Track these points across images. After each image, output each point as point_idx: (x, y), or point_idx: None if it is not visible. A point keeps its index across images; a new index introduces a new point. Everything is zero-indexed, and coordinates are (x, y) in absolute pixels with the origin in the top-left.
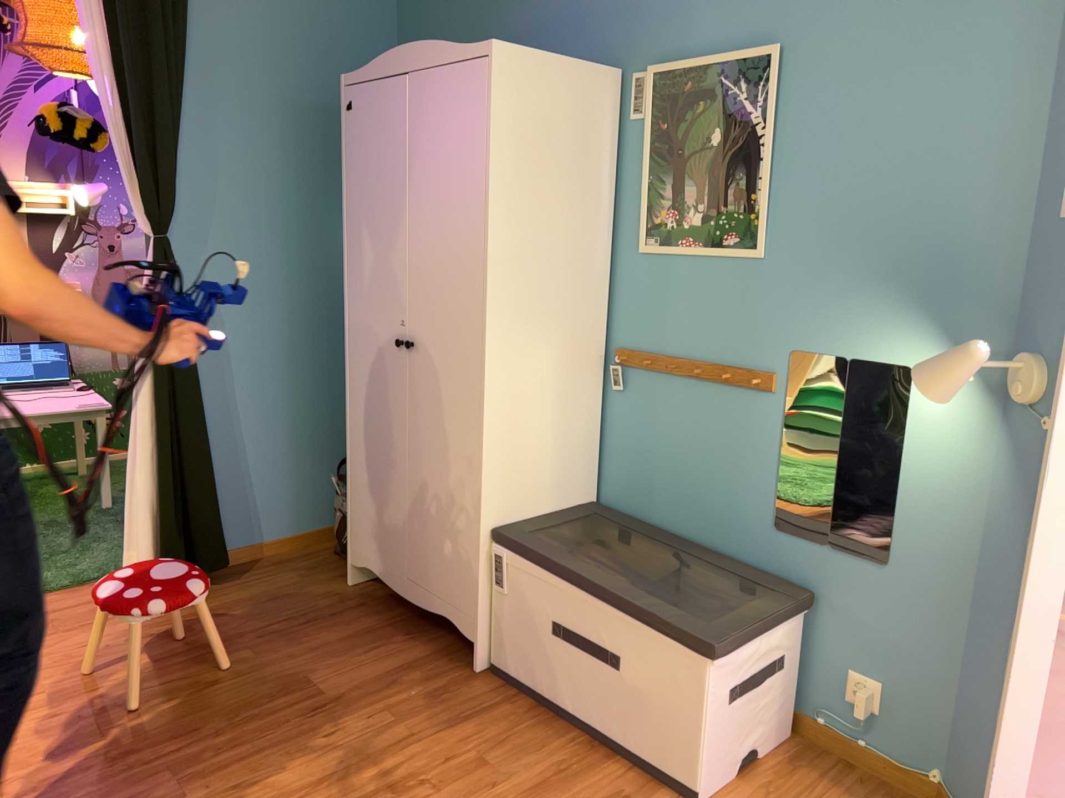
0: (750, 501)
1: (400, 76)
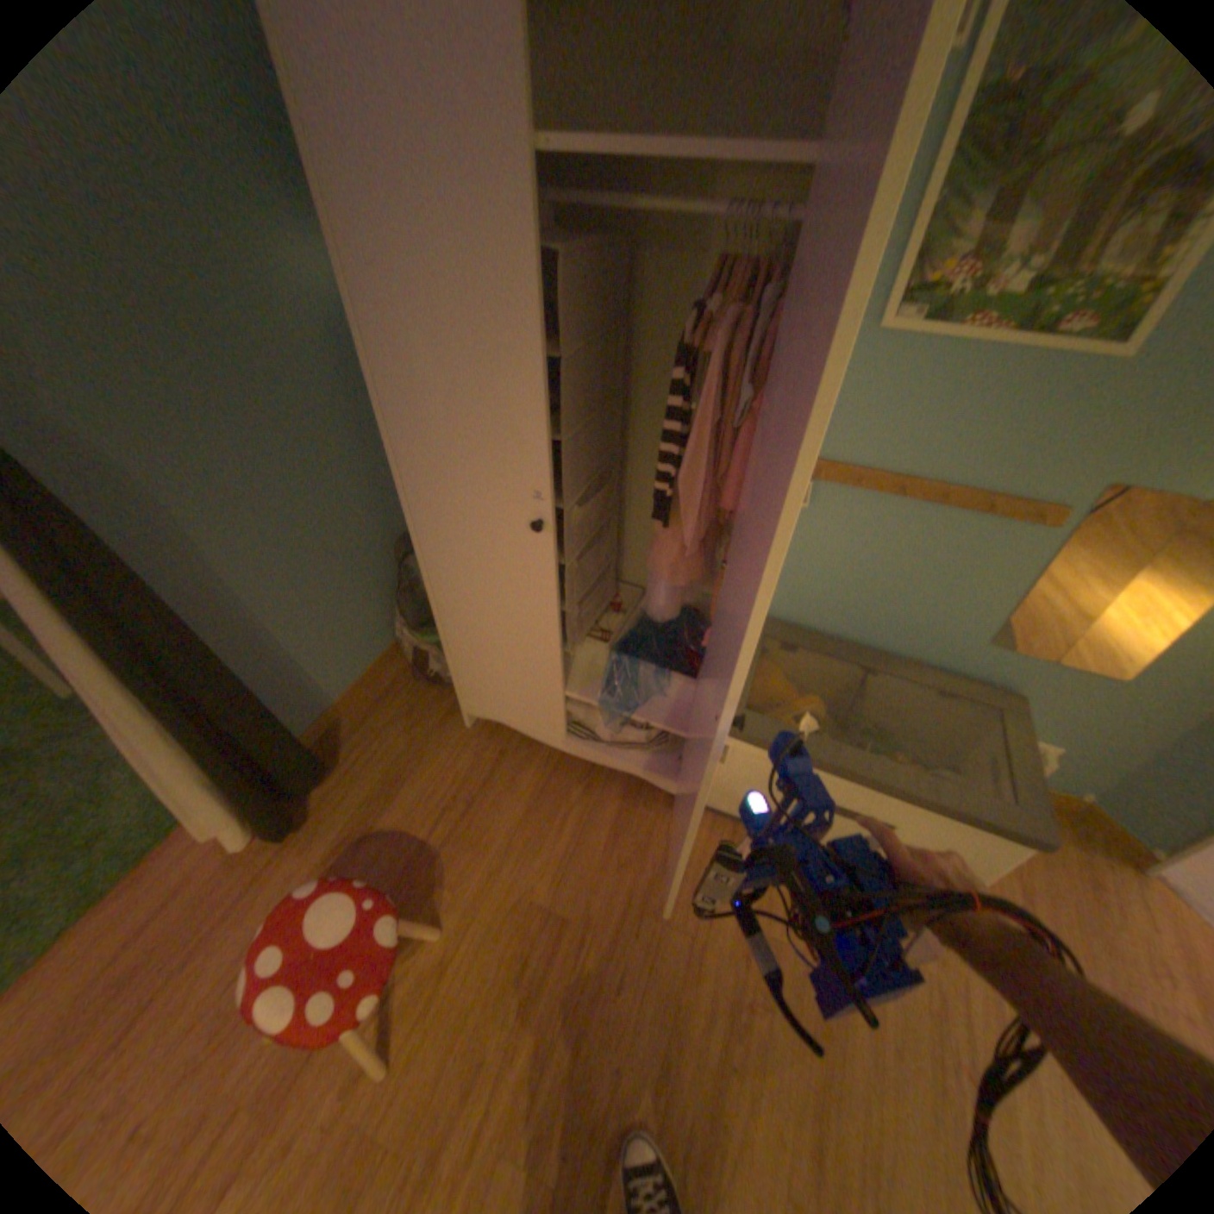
0: (970, 621)
1: None
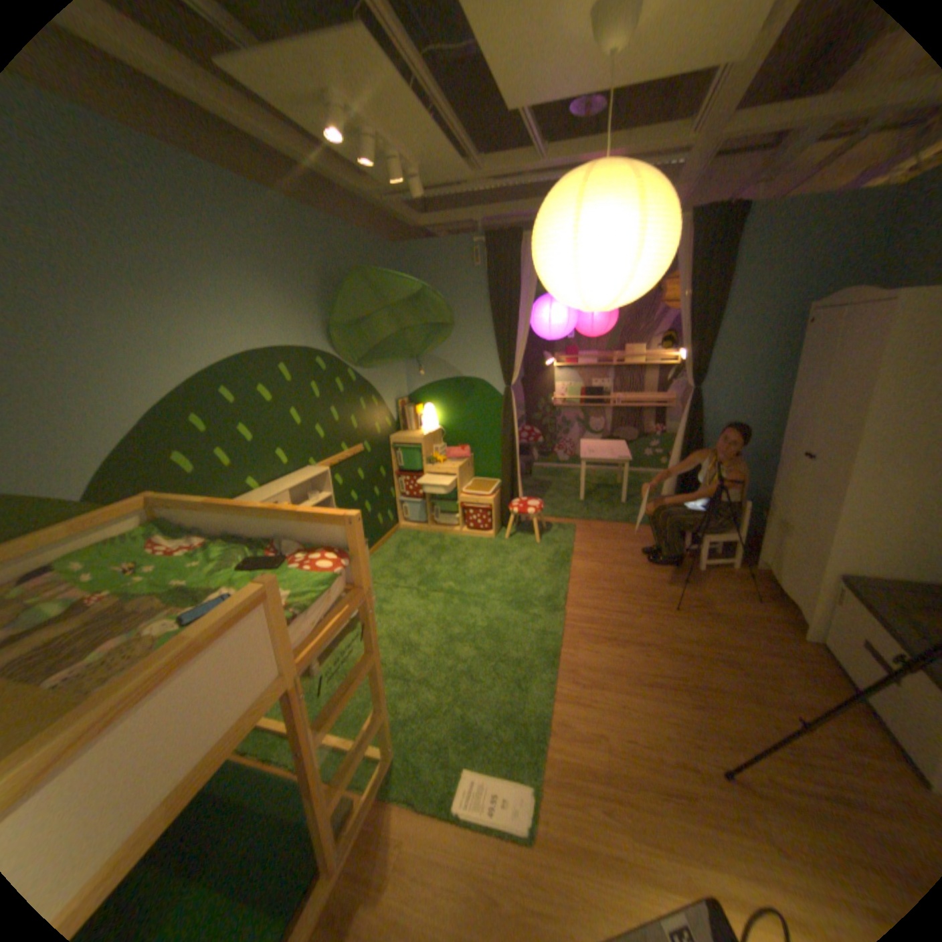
0: None
1: (843, 306)
